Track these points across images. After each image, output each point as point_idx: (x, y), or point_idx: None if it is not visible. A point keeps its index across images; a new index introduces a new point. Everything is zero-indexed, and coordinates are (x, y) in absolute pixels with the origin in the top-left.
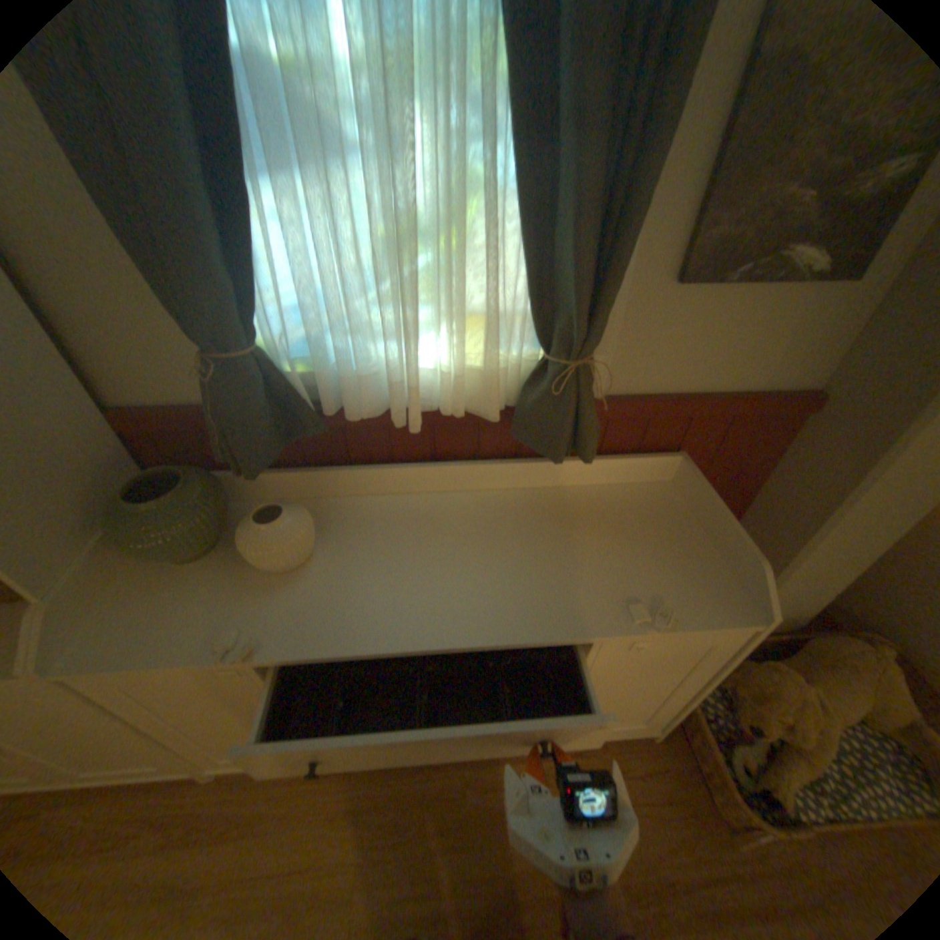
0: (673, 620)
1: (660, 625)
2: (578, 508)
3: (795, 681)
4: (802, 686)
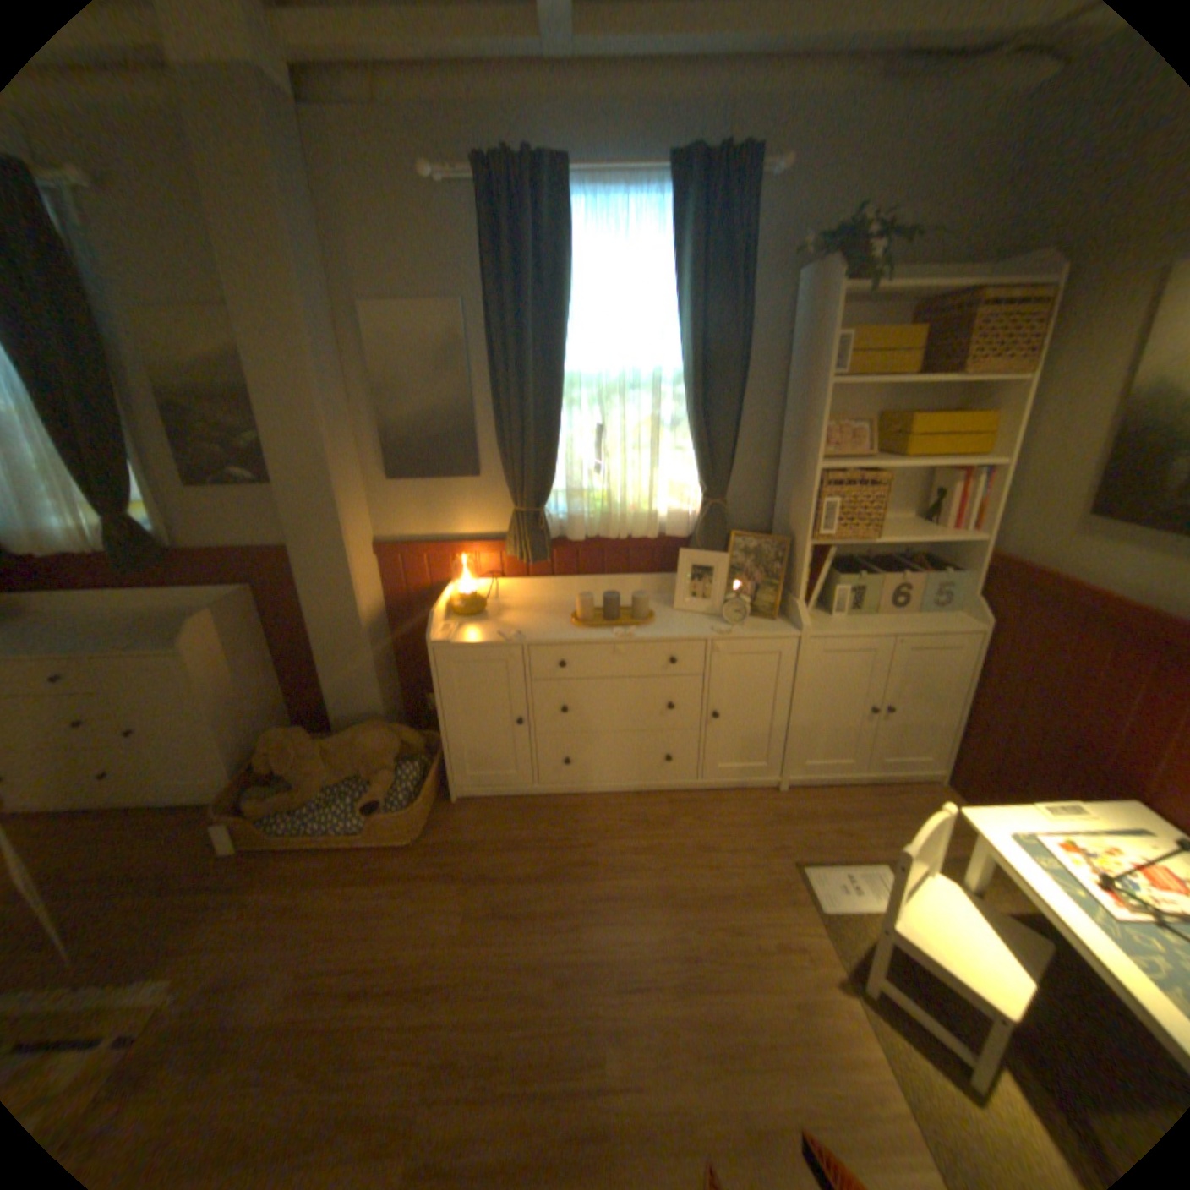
0: (122, 648)
1: (113, 650)
2: (165, 617)
3: (288, 734)
4: (294, 738)
